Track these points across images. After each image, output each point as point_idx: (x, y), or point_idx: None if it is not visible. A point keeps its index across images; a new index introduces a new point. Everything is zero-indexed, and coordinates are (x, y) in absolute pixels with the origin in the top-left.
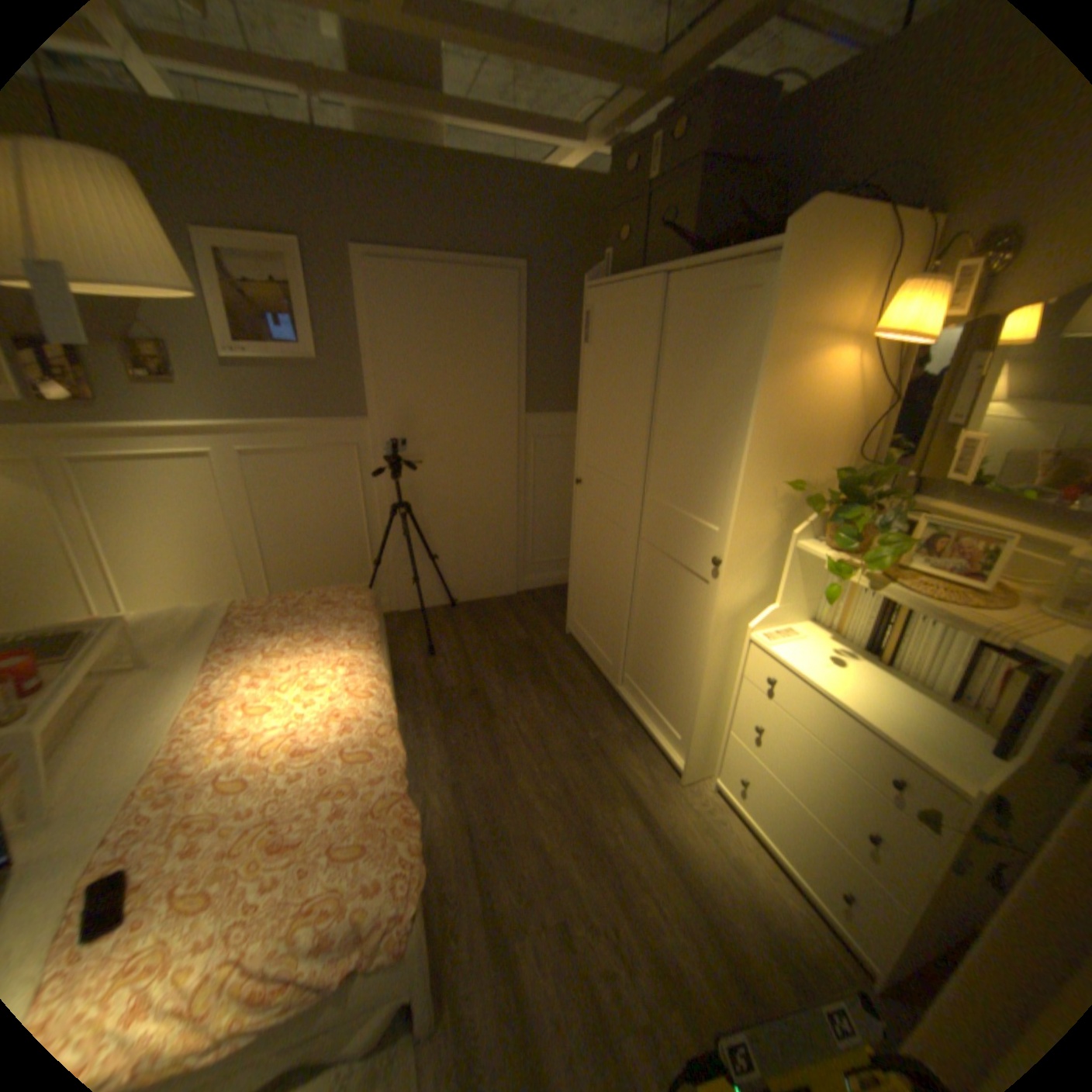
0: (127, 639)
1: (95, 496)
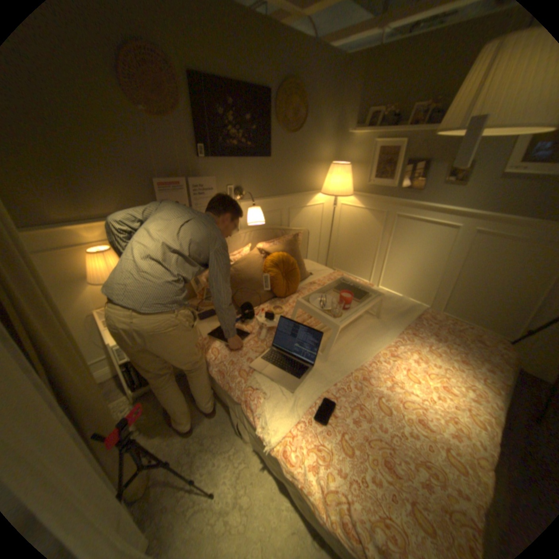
0: (379, 304)
1: (398, 233)
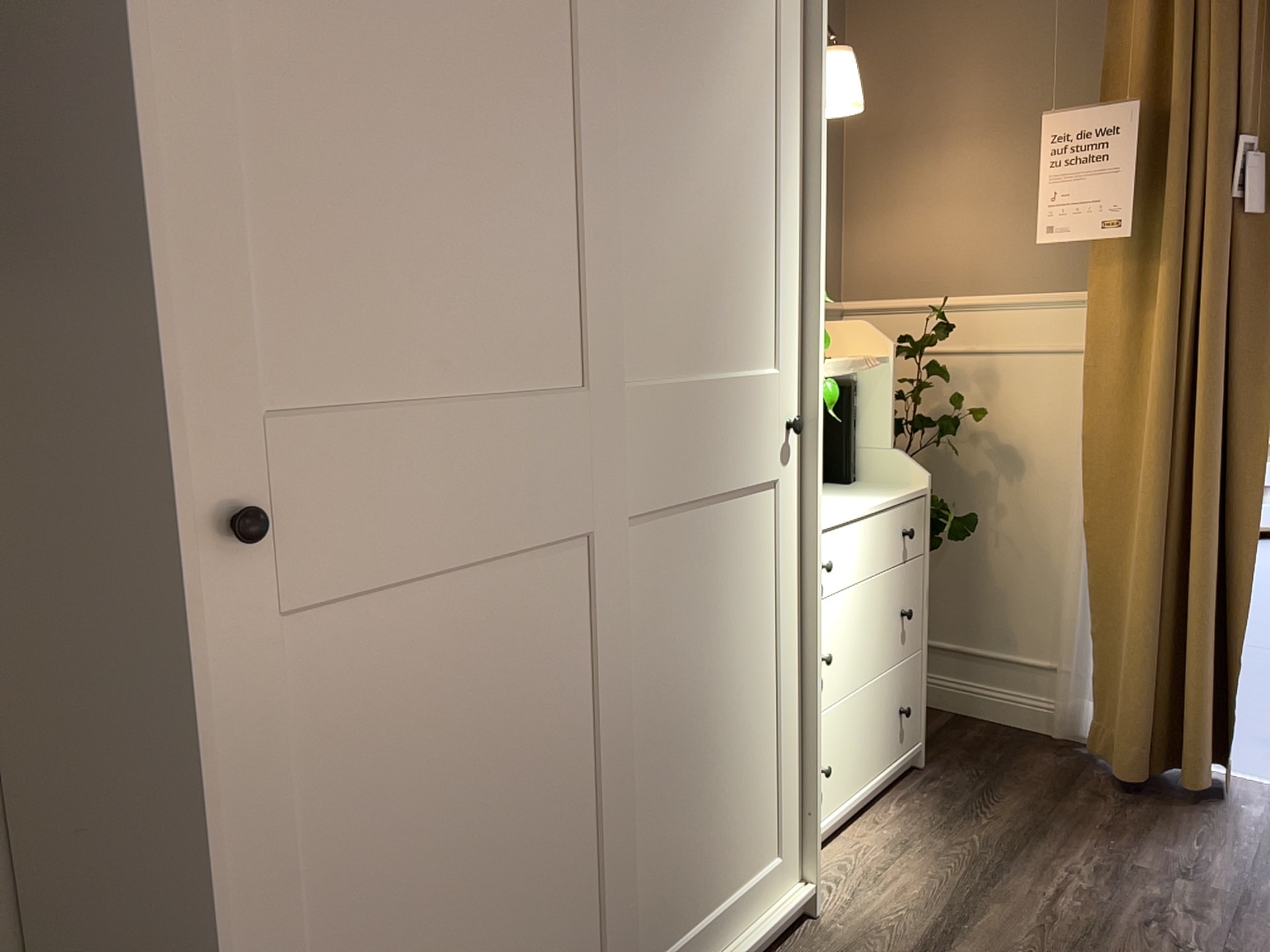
0: None
1: None
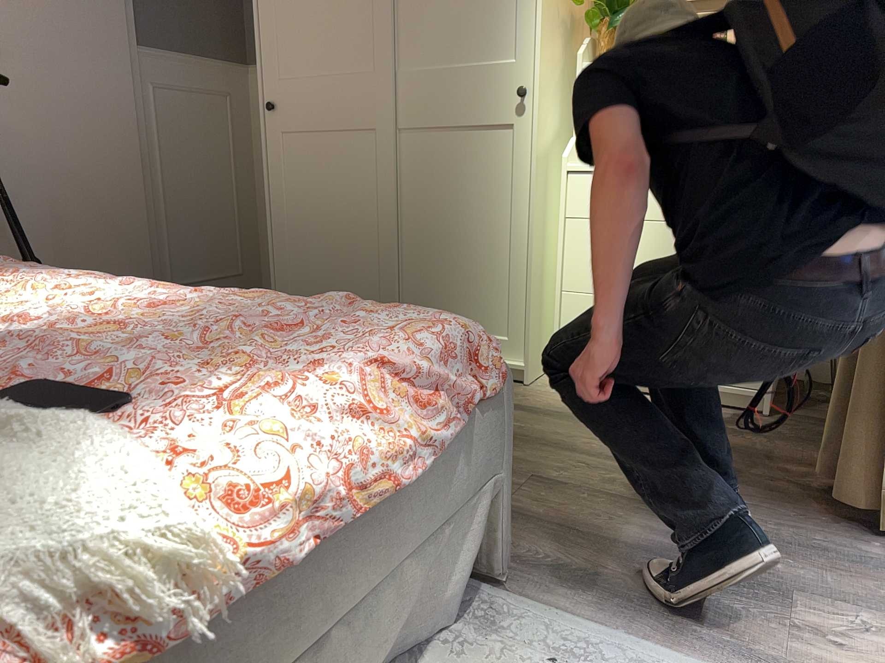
0: None
1: None
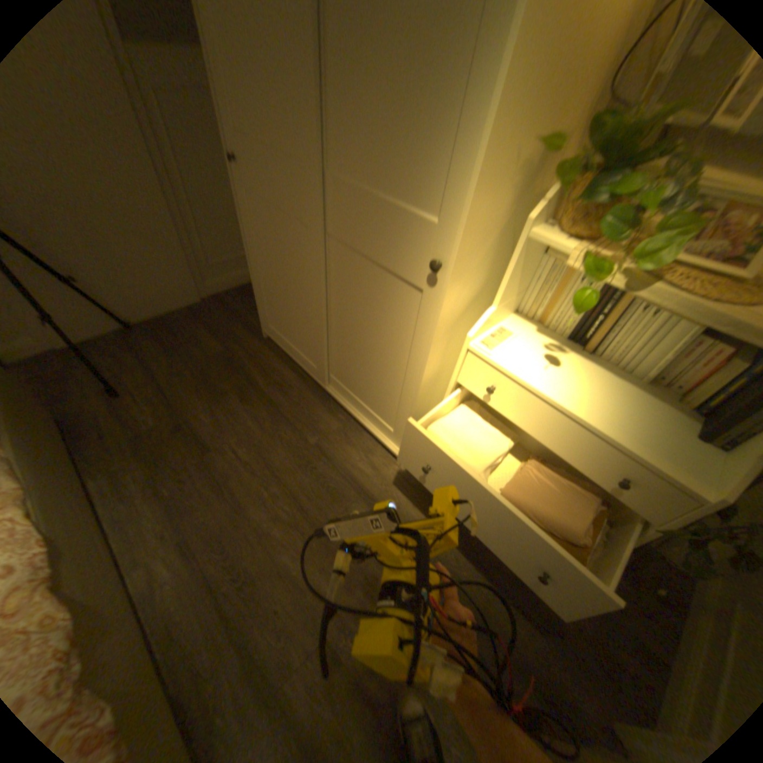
0: None
1: None
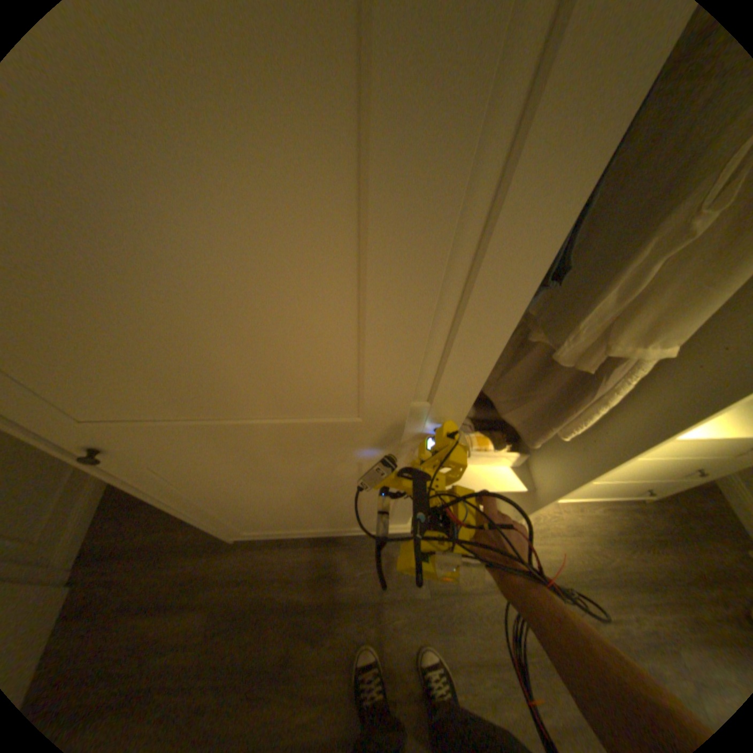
0: None
1: None
